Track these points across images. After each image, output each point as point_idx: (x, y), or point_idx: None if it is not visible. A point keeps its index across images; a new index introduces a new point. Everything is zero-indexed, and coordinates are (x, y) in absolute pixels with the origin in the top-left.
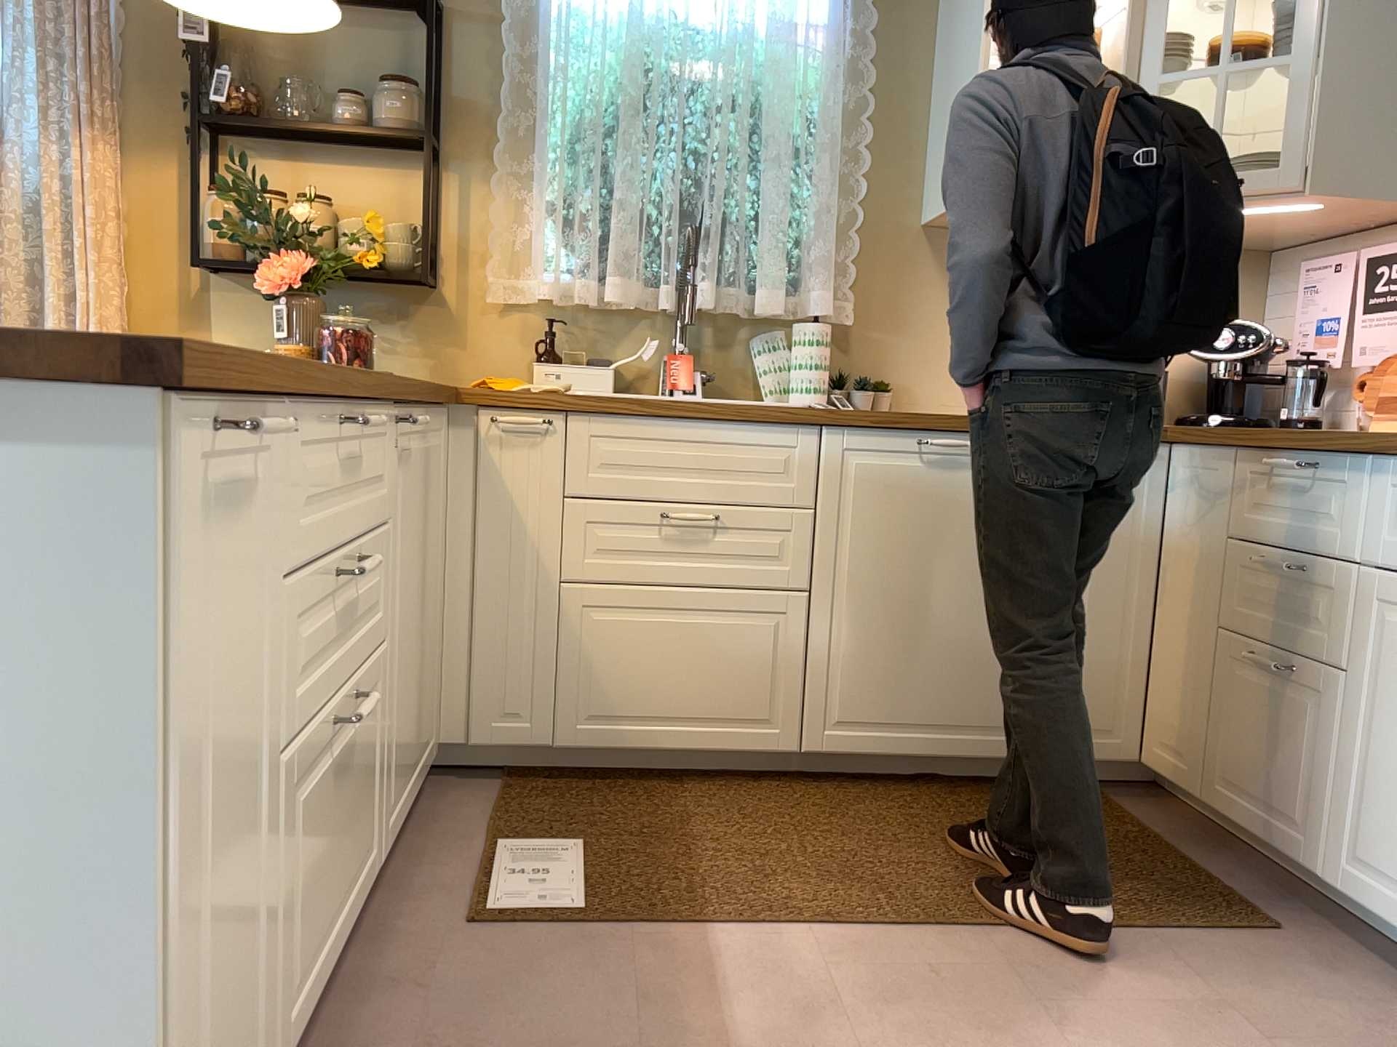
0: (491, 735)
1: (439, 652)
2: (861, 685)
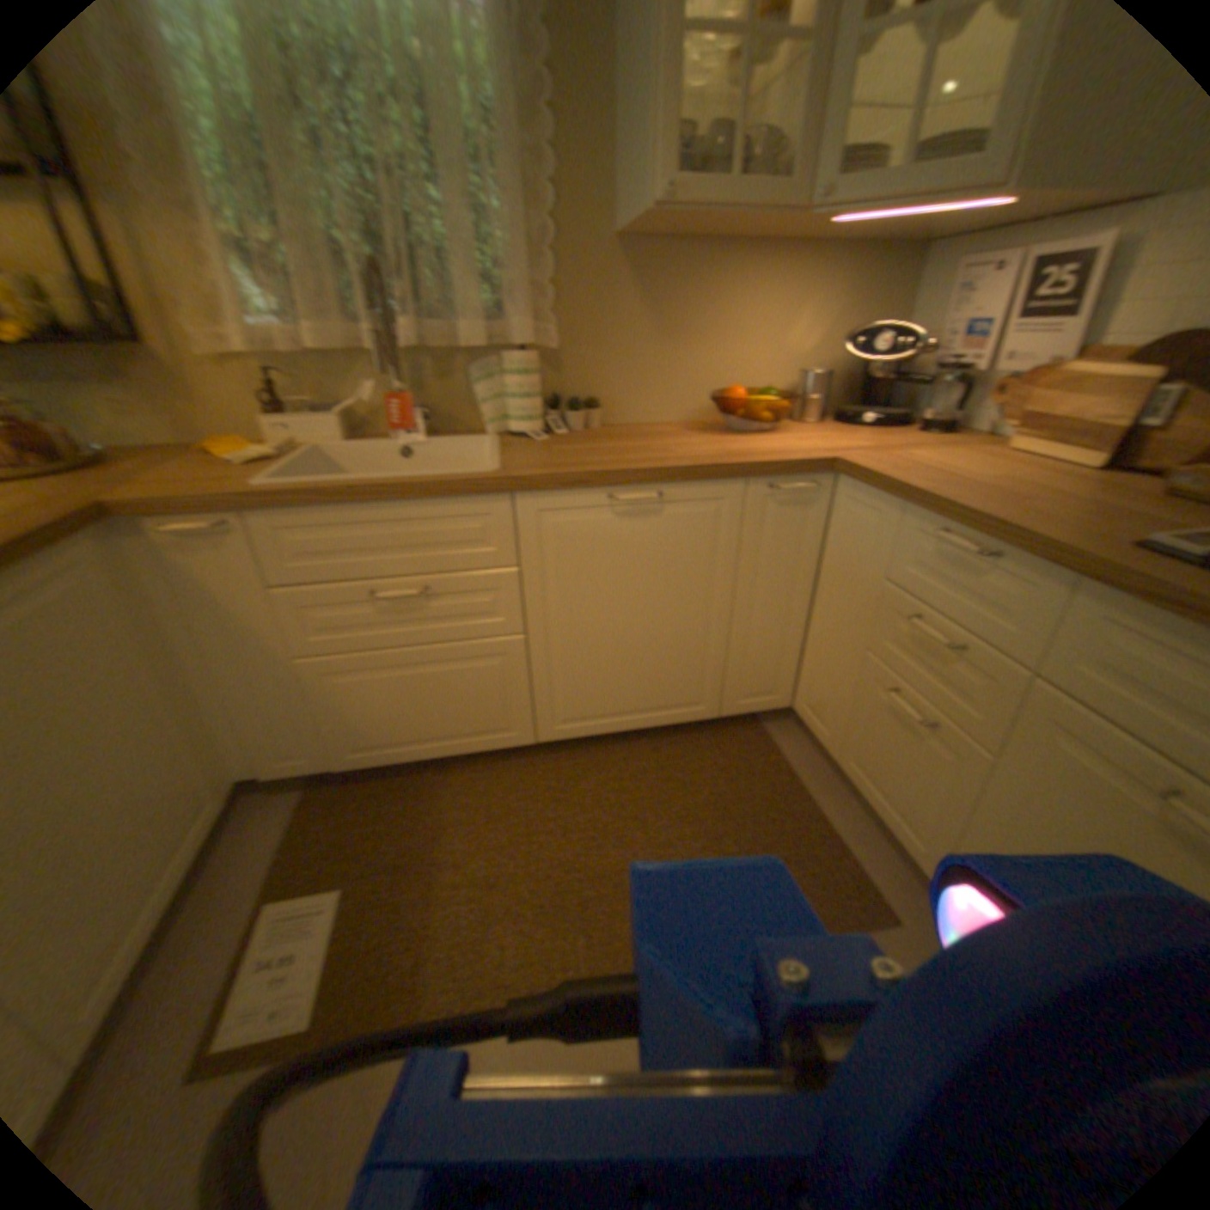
0: (272, 772)
1: (195, 727)
2: (575, 693)
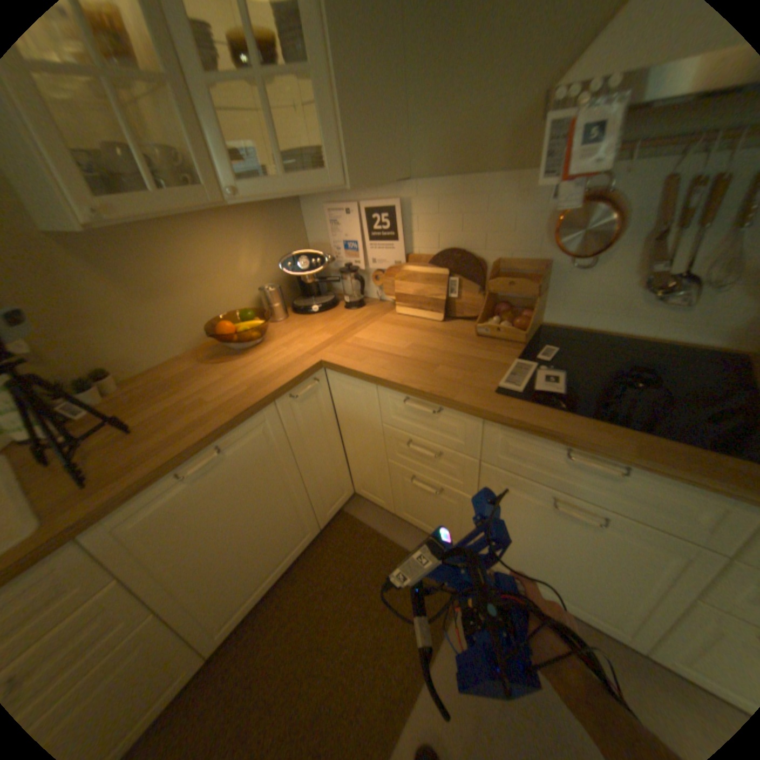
0: None
1: None
2: (220, 603)
